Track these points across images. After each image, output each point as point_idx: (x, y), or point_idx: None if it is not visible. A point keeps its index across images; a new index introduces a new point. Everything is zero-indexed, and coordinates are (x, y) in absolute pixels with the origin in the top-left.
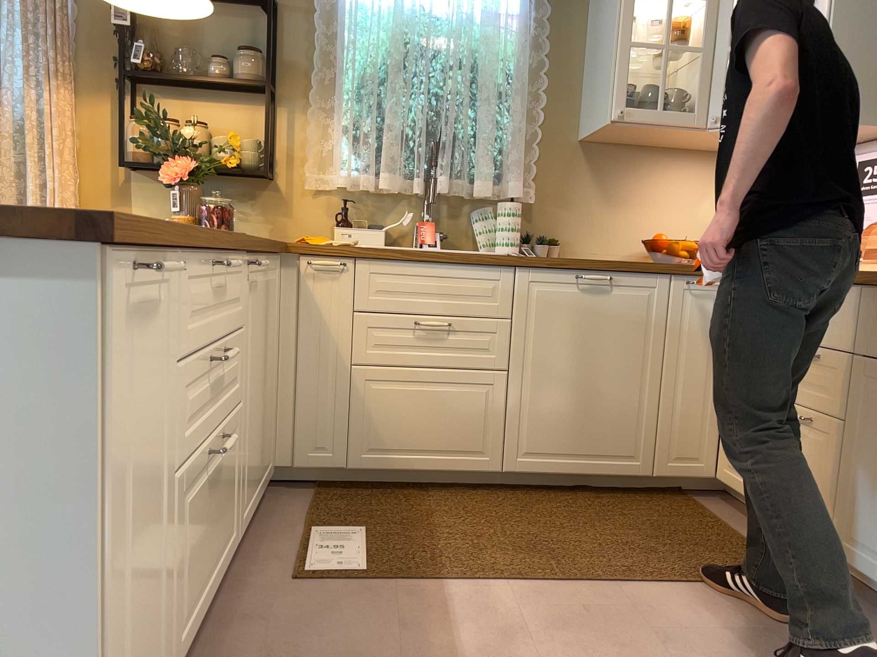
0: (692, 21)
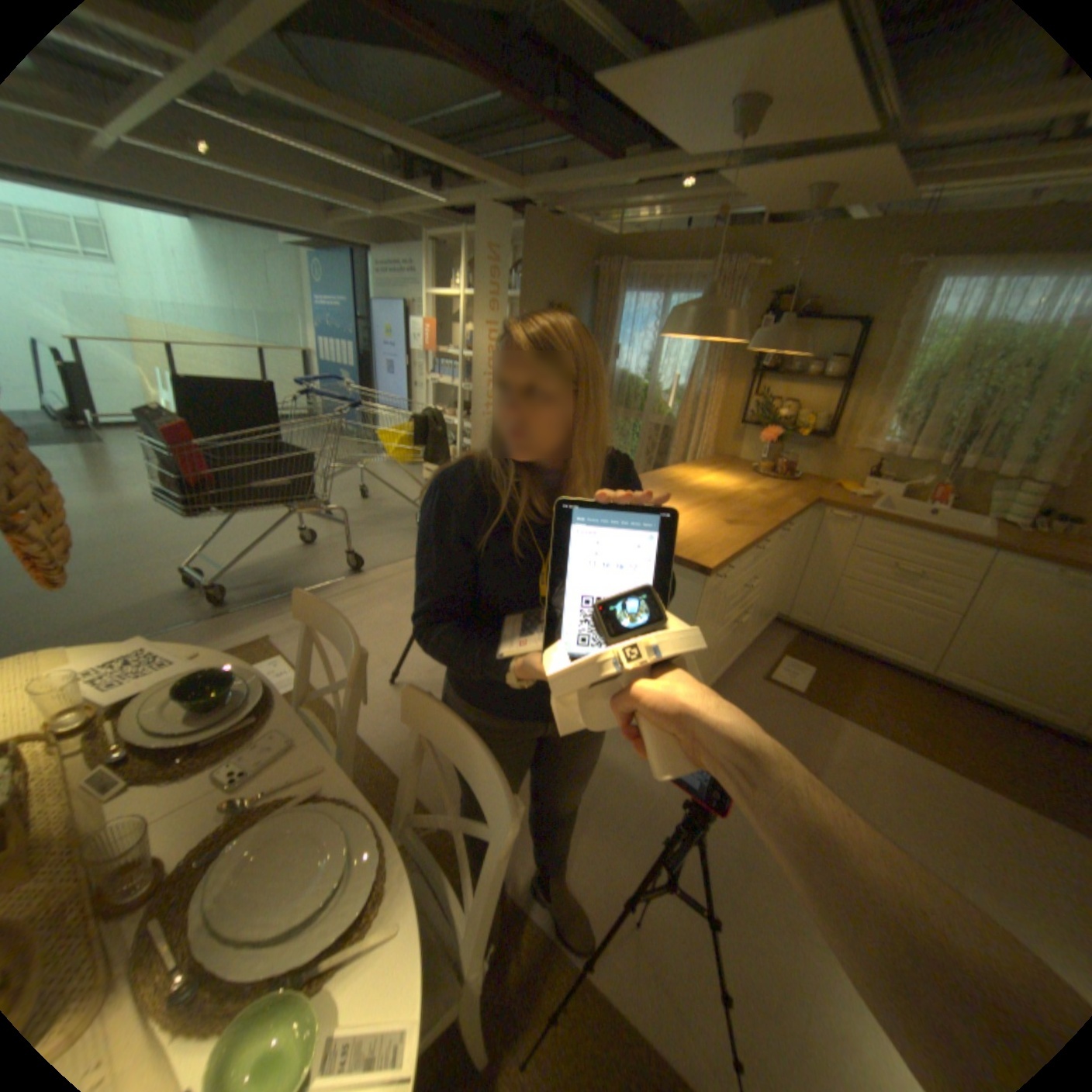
0: None
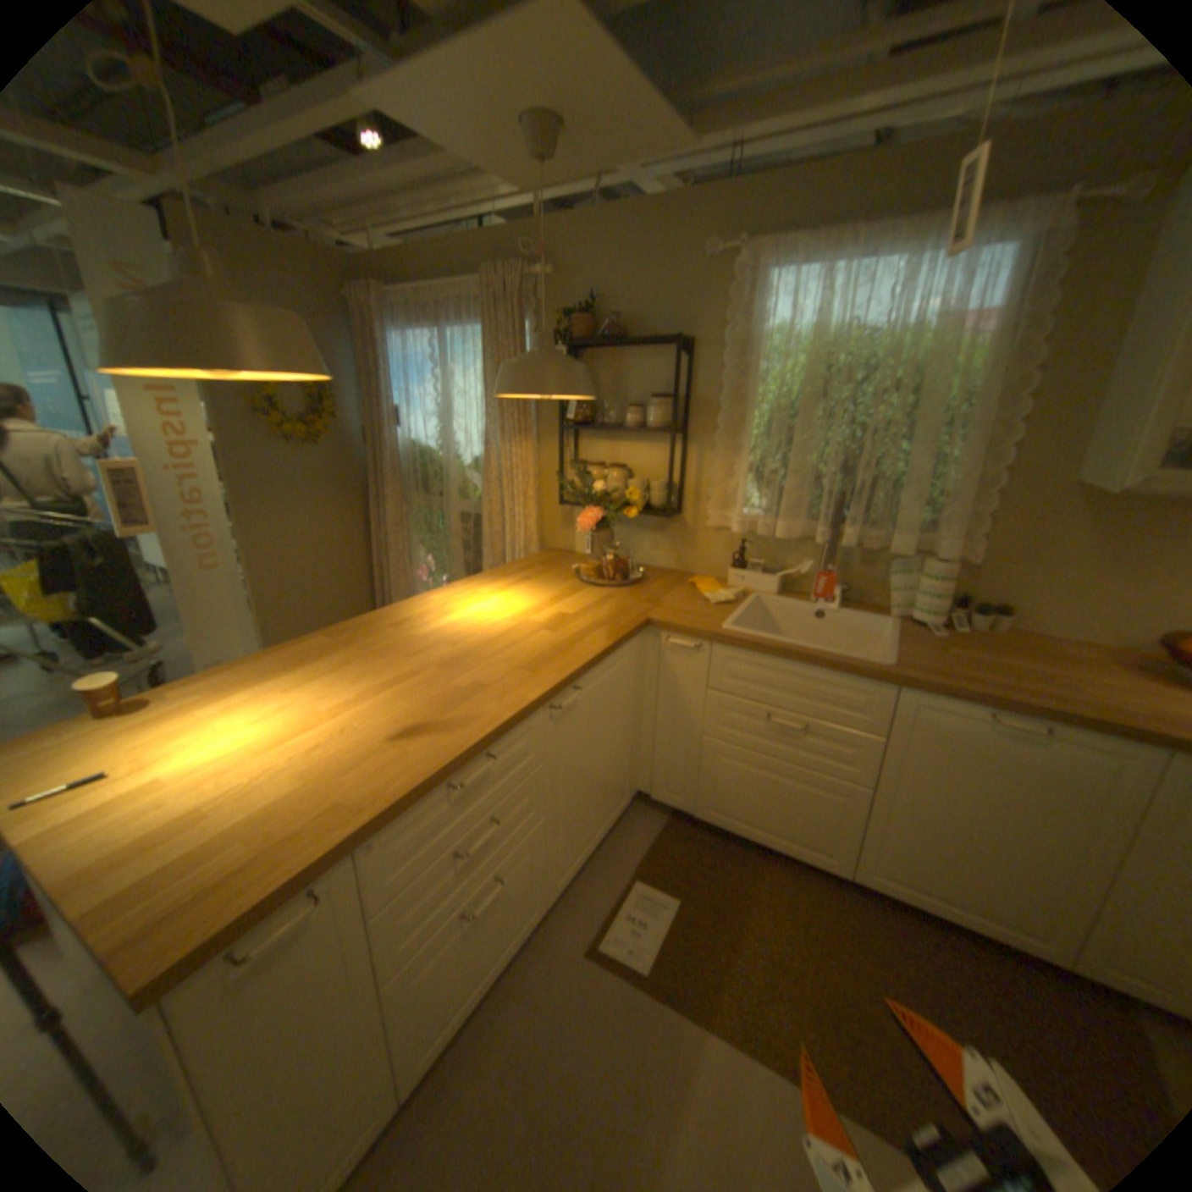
0: None
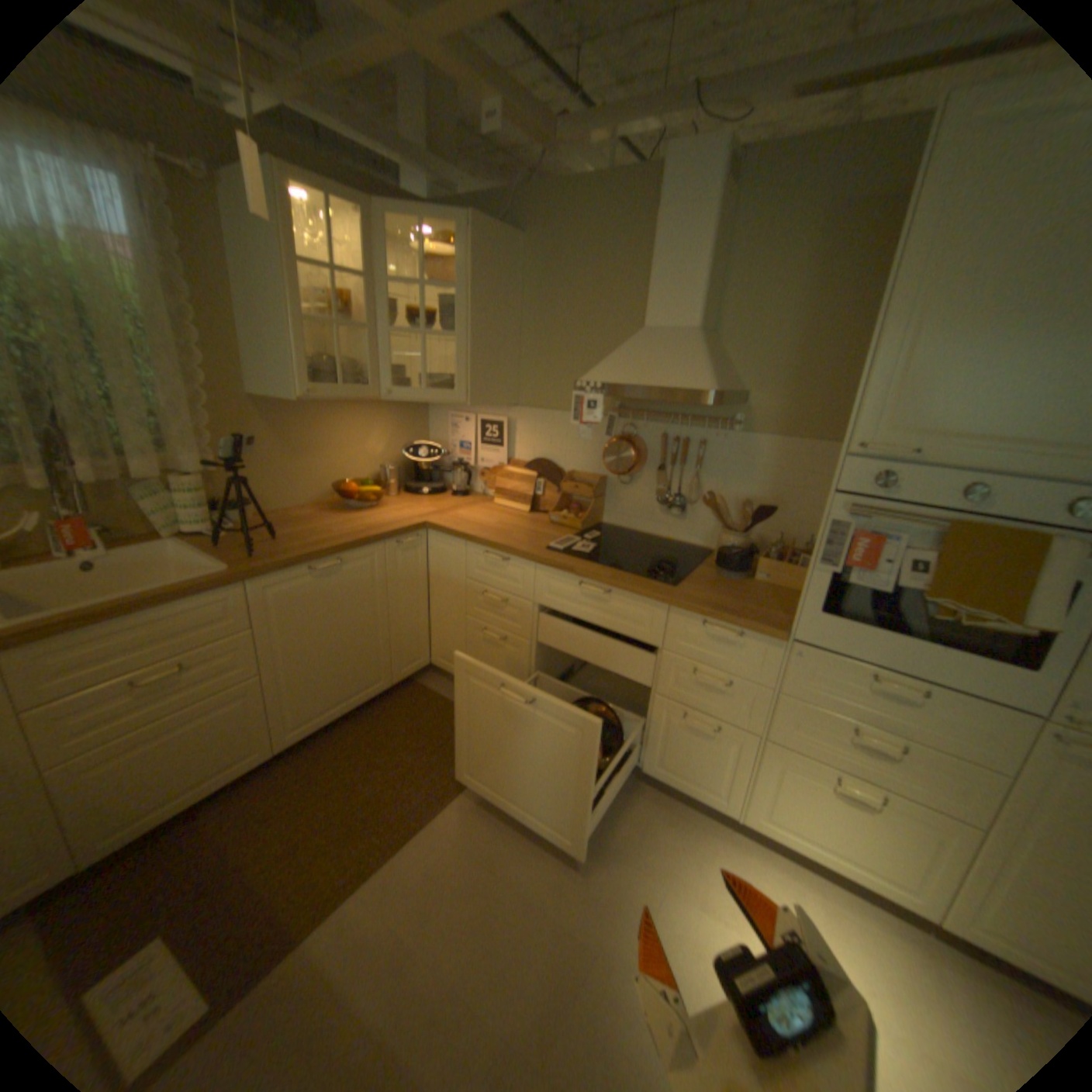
0: (344, 287)
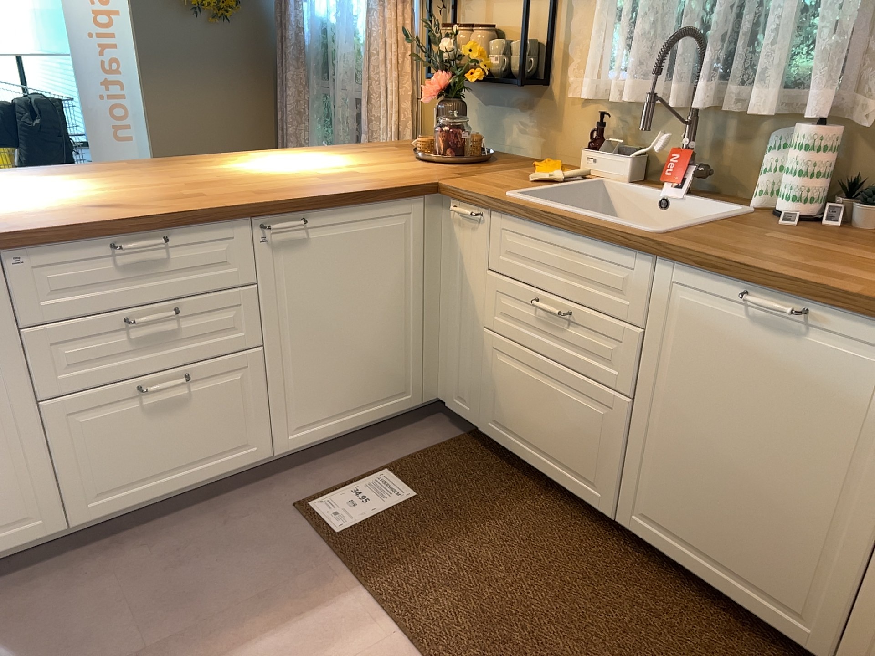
0: None
